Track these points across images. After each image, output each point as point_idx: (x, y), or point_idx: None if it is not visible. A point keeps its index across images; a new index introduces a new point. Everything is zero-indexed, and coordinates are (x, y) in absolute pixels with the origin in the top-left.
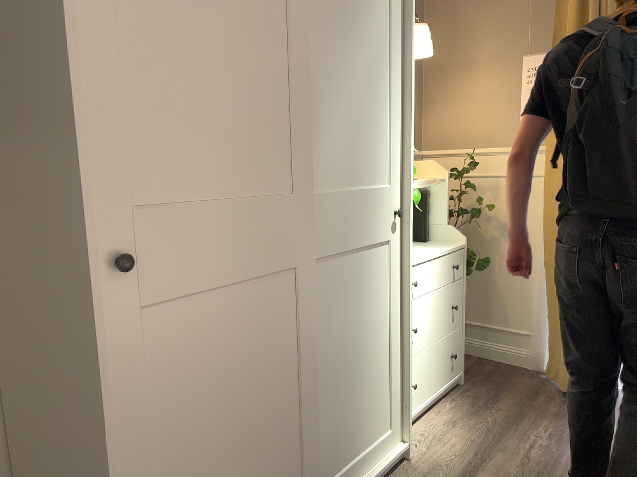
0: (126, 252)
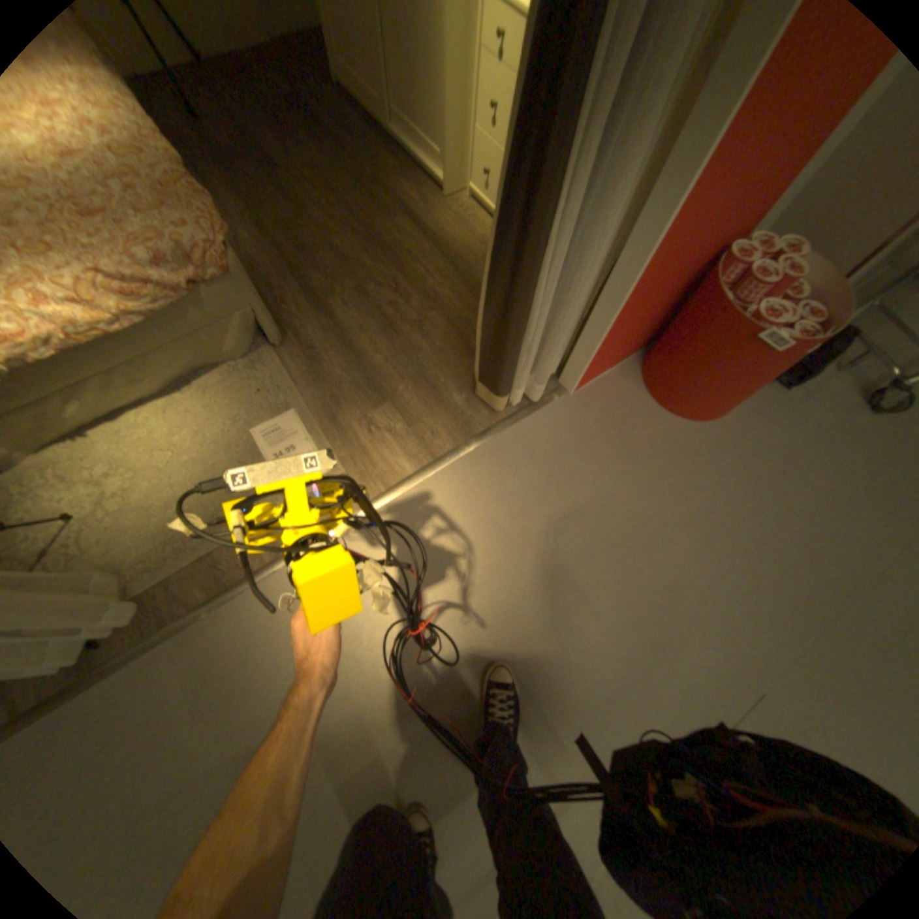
0: None
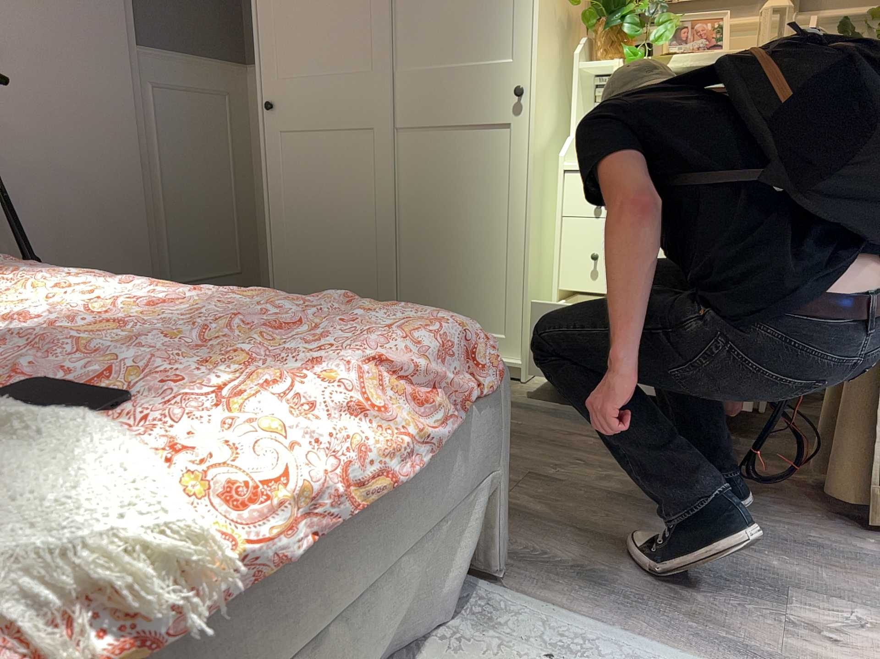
0: (274, 103)
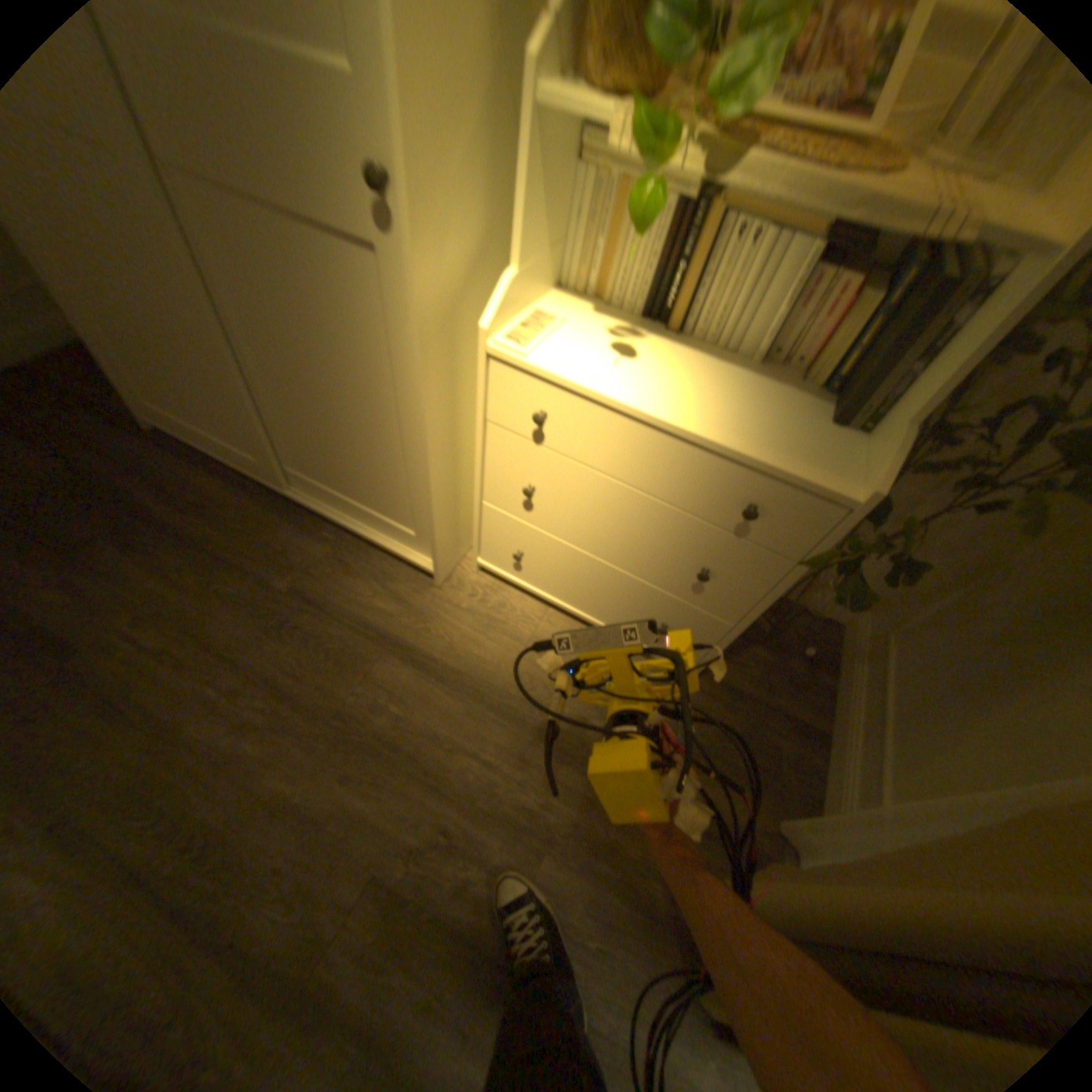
0: None
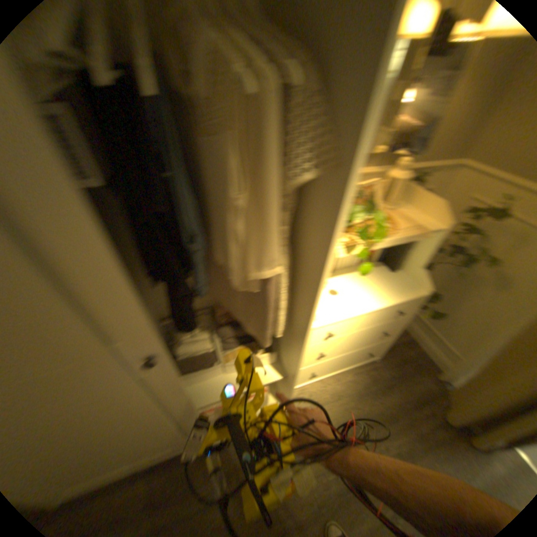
0: None
